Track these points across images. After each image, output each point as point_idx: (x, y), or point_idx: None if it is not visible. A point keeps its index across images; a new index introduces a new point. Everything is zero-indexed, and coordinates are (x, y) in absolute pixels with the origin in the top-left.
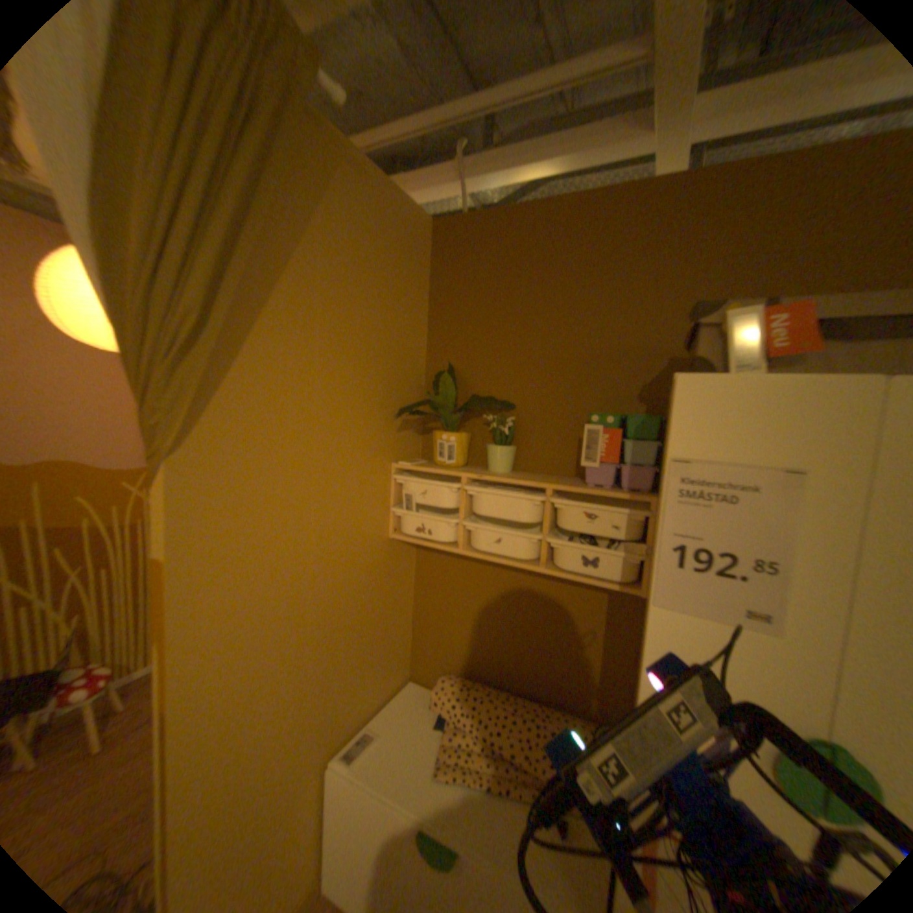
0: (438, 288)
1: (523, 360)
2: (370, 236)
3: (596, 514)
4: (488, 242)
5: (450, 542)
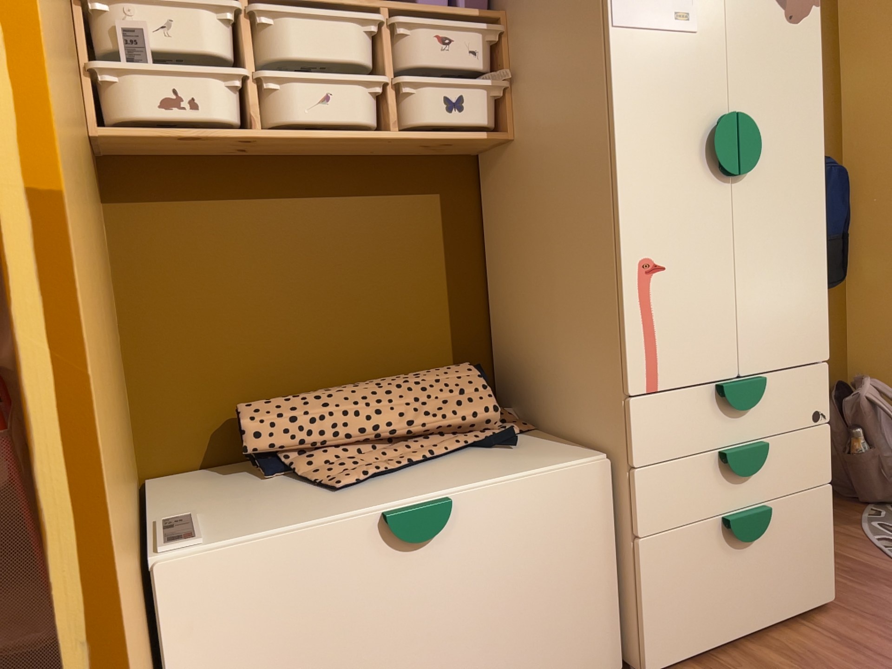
0: None
1: None
2: None
3: (449, 37)
4: None
5: (231, 125)
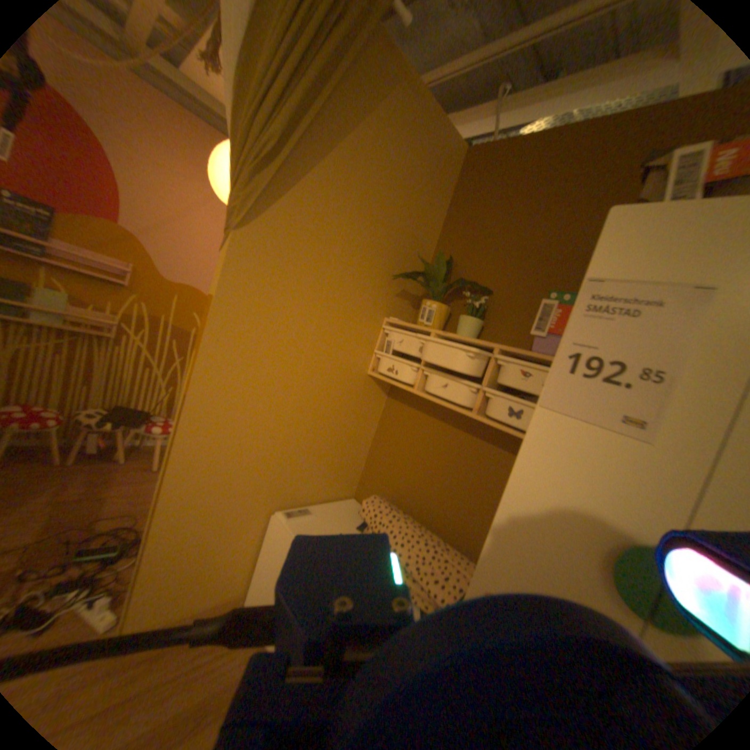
0: (457, 198)
1: (509, 256)
2: (411, 140)
3: (530, 373)
4: (505, 162)
5: (408, 384)
